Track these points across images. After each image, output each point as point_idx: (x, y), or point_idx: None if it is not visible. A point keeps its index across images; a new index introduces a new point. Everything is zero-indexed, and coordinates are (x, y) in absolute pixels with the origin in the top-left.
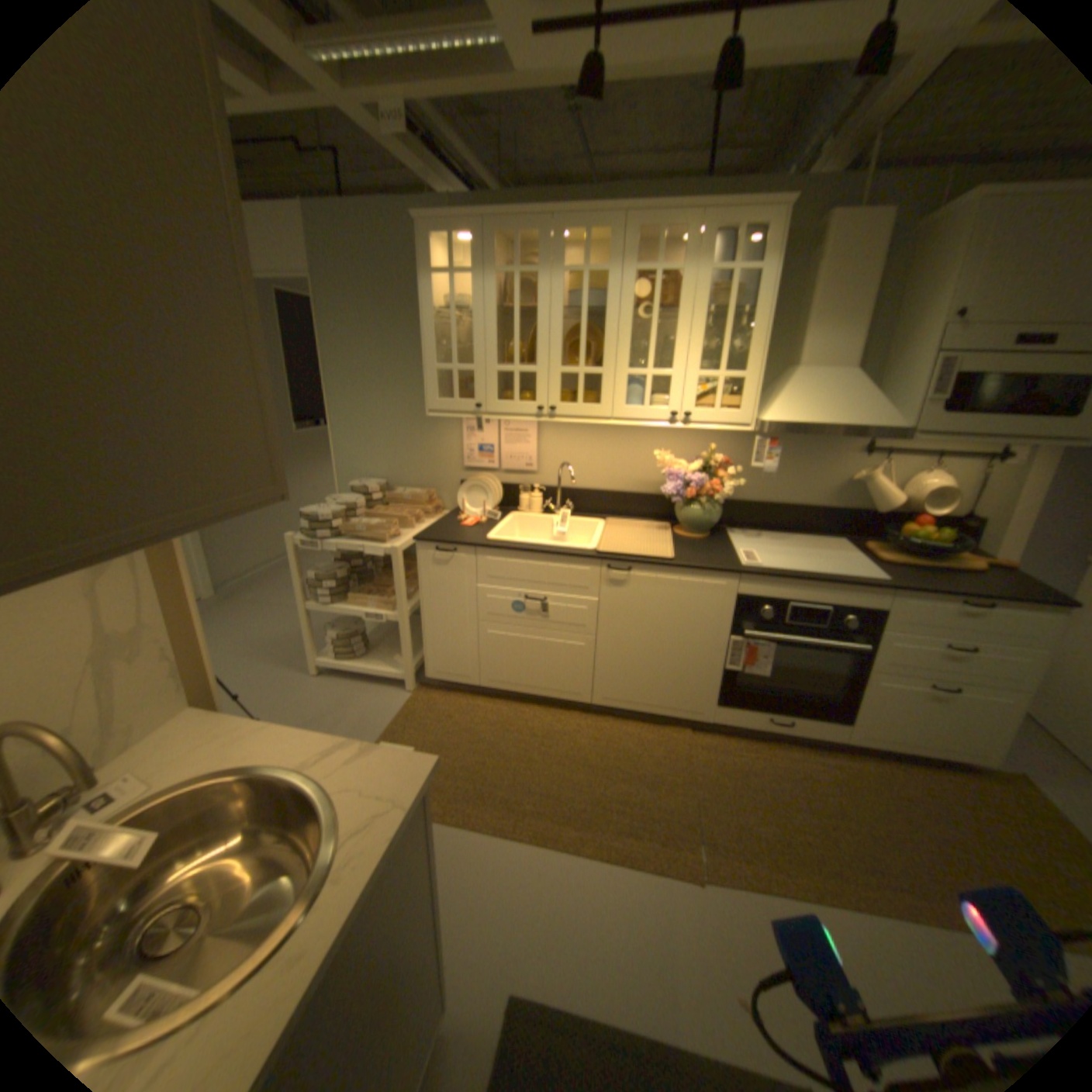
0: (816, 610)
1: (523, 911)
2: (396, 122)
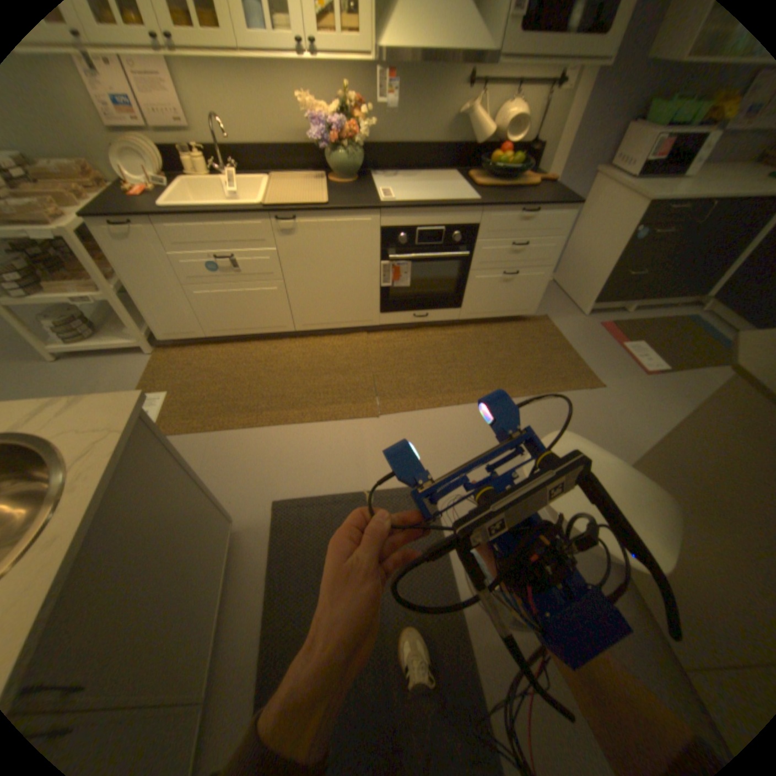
0: (434, 230)
1: (273, 460)
2: None
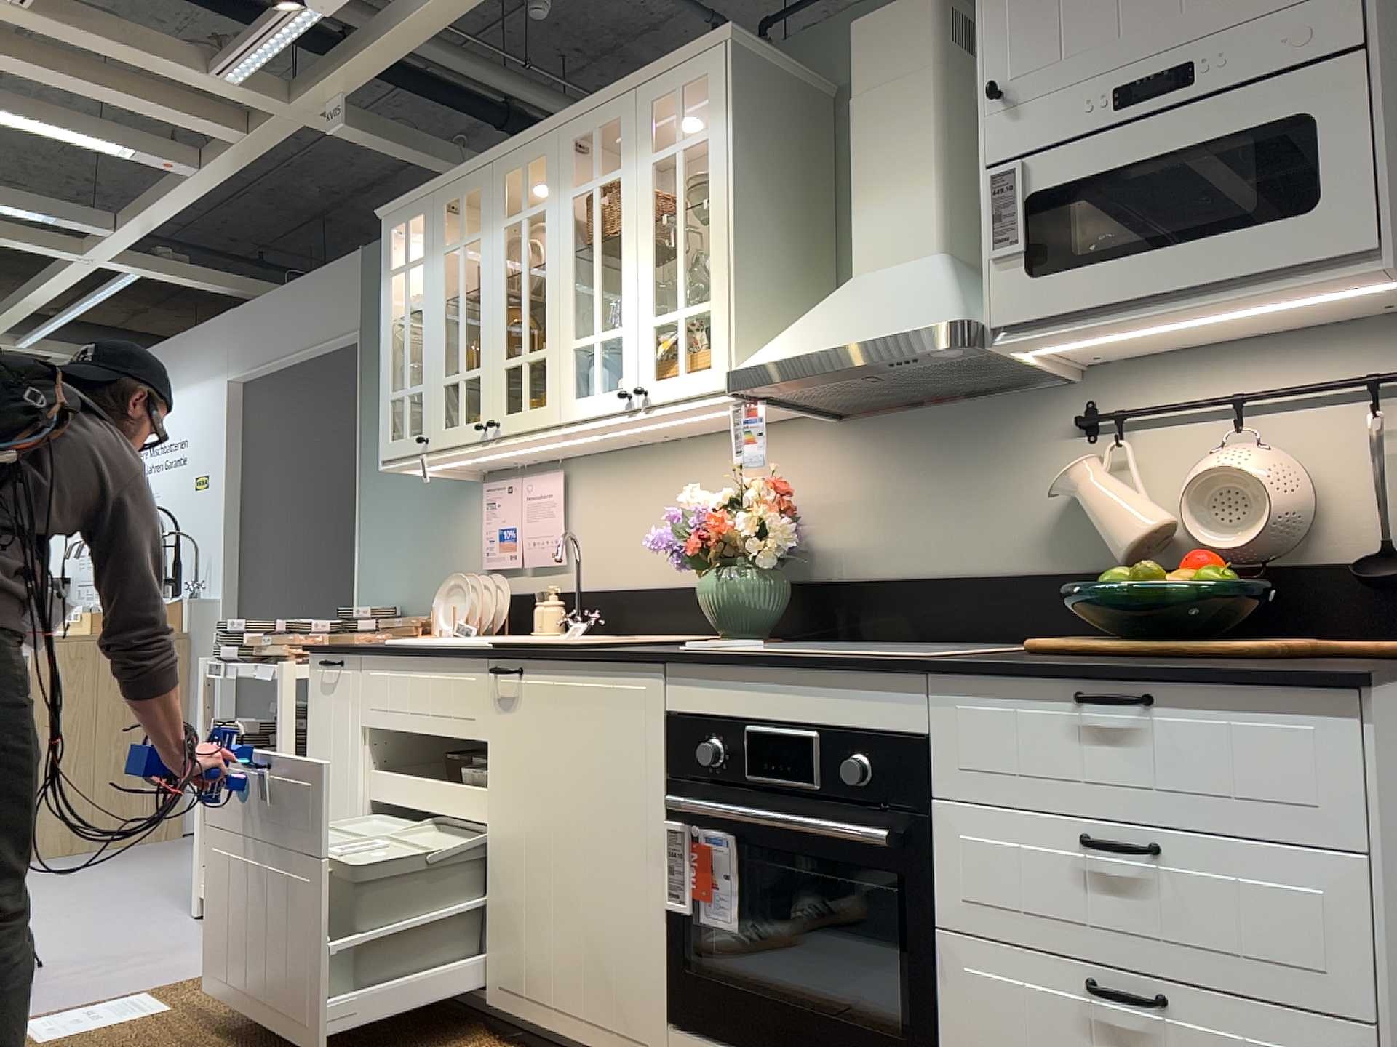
0: (790, 735)
1: None
2: (339, 117)
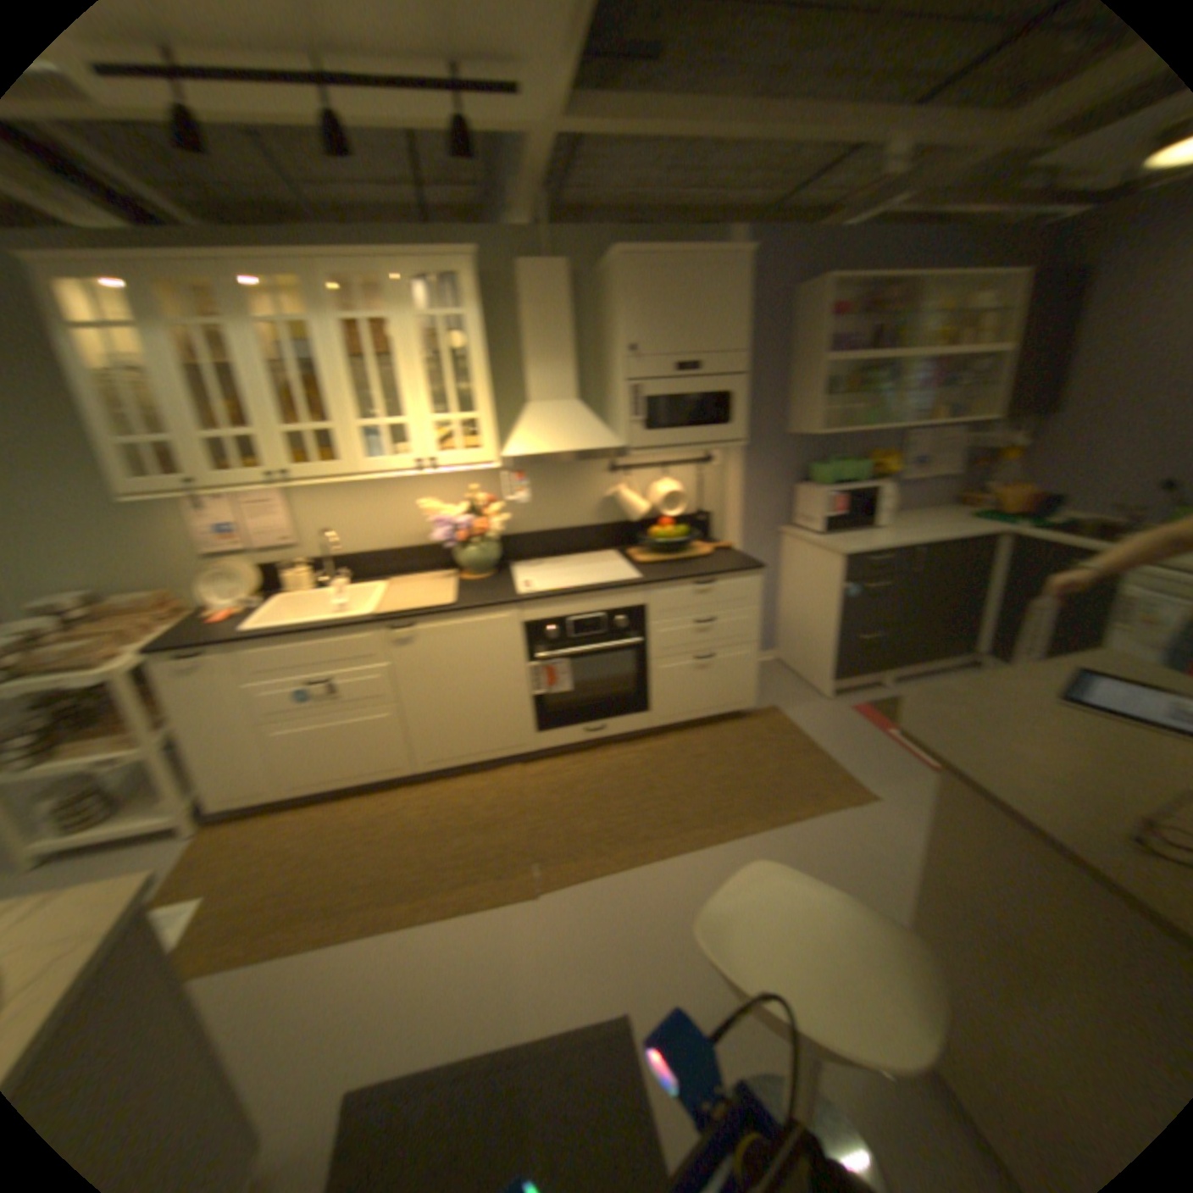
0: (586, 619)
1: (348, 1010)
2: None
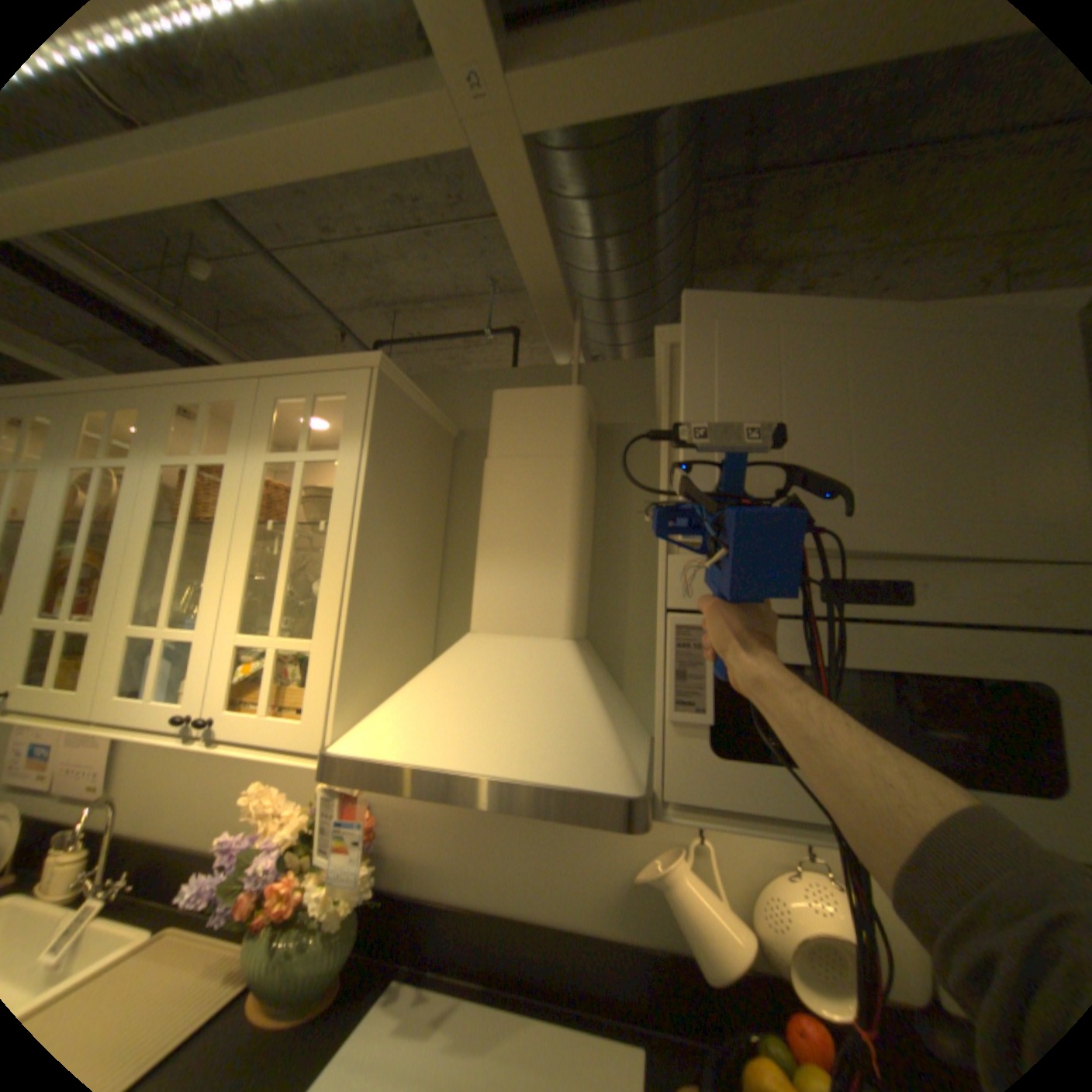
0: None
1: None
2: None
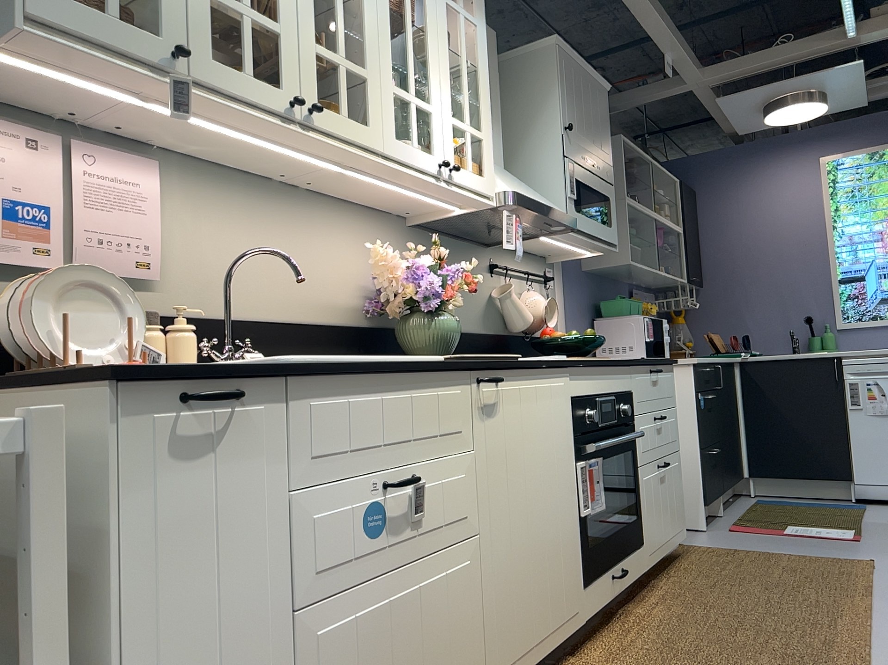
0: (608, 399)
1: None
2: None
